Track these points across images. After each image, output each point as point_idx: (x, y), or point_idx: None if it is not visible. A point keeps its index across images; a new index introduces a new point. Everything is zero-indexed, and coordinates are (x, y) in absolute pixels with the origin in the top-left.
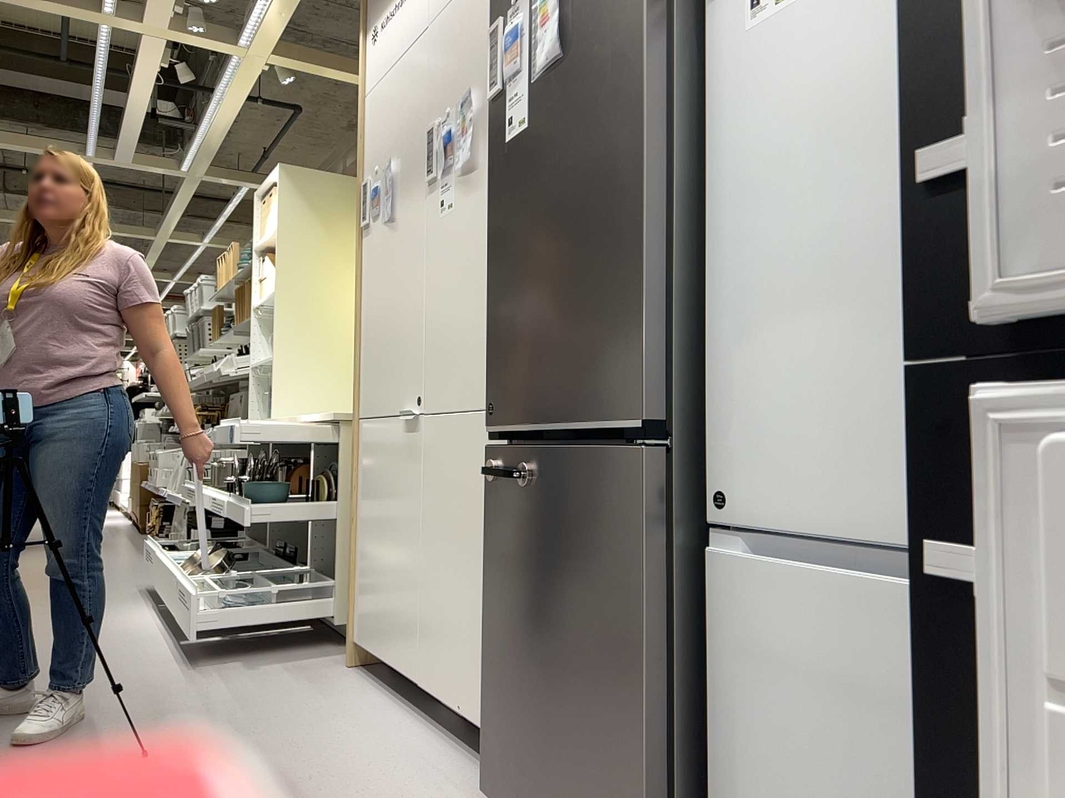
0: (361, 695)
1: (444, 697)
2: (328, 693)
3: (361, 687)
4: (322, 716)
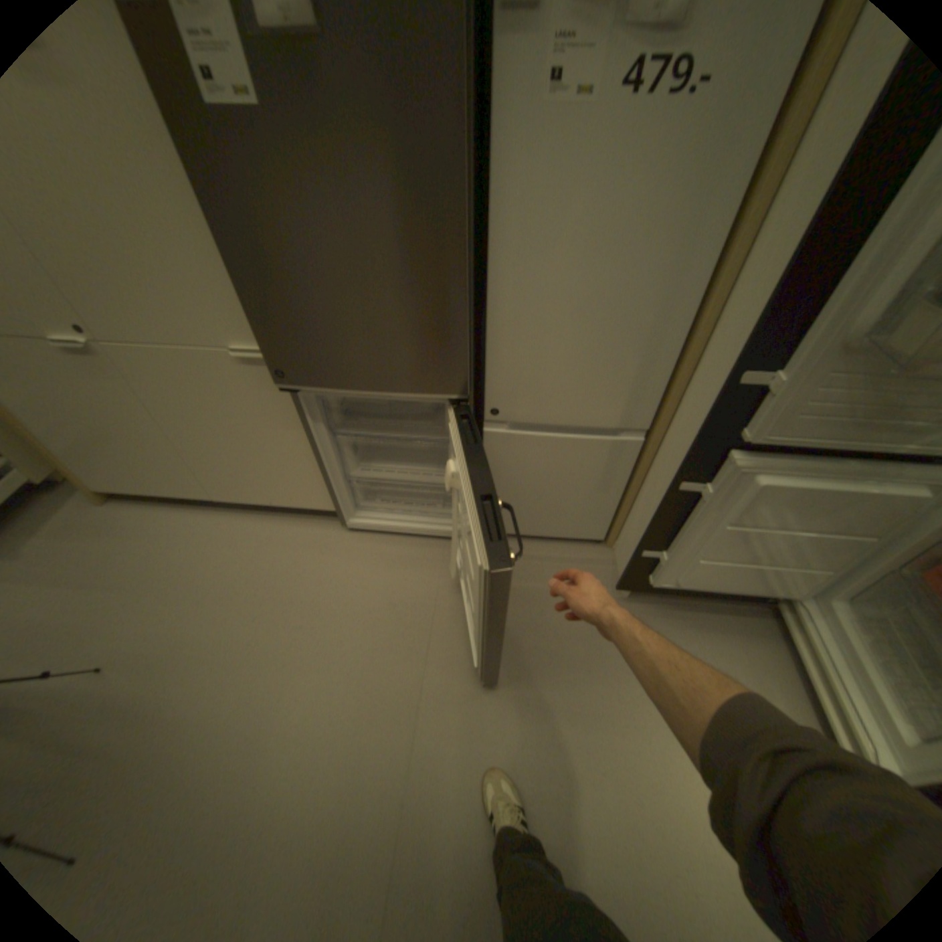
0: (153, 520)
1: (249, 501)
2: (126, 534)
3: (143, 515)
4: (157, 552)
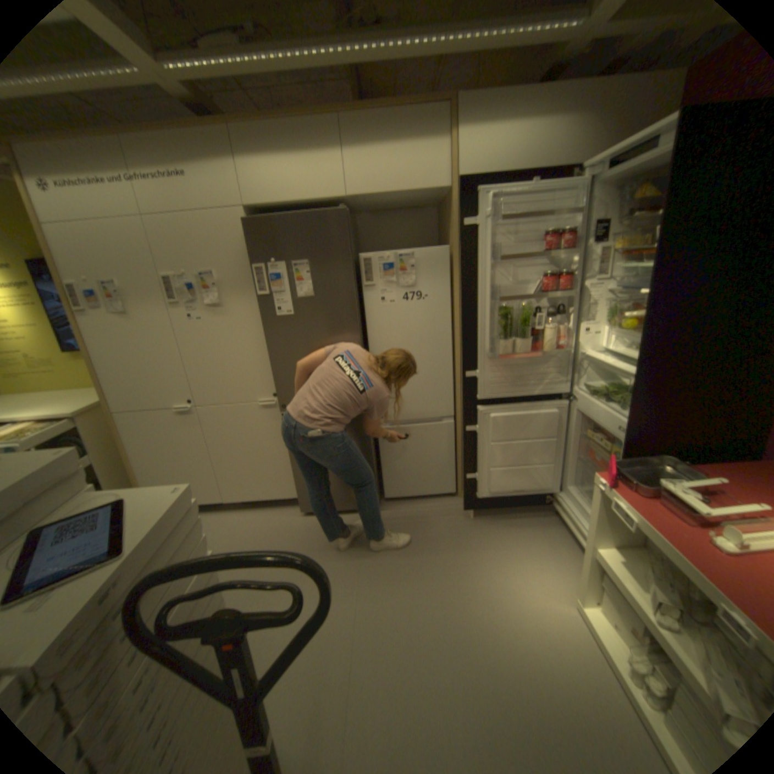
0: None
1: (246, 499)
2: None
3: None
4: None
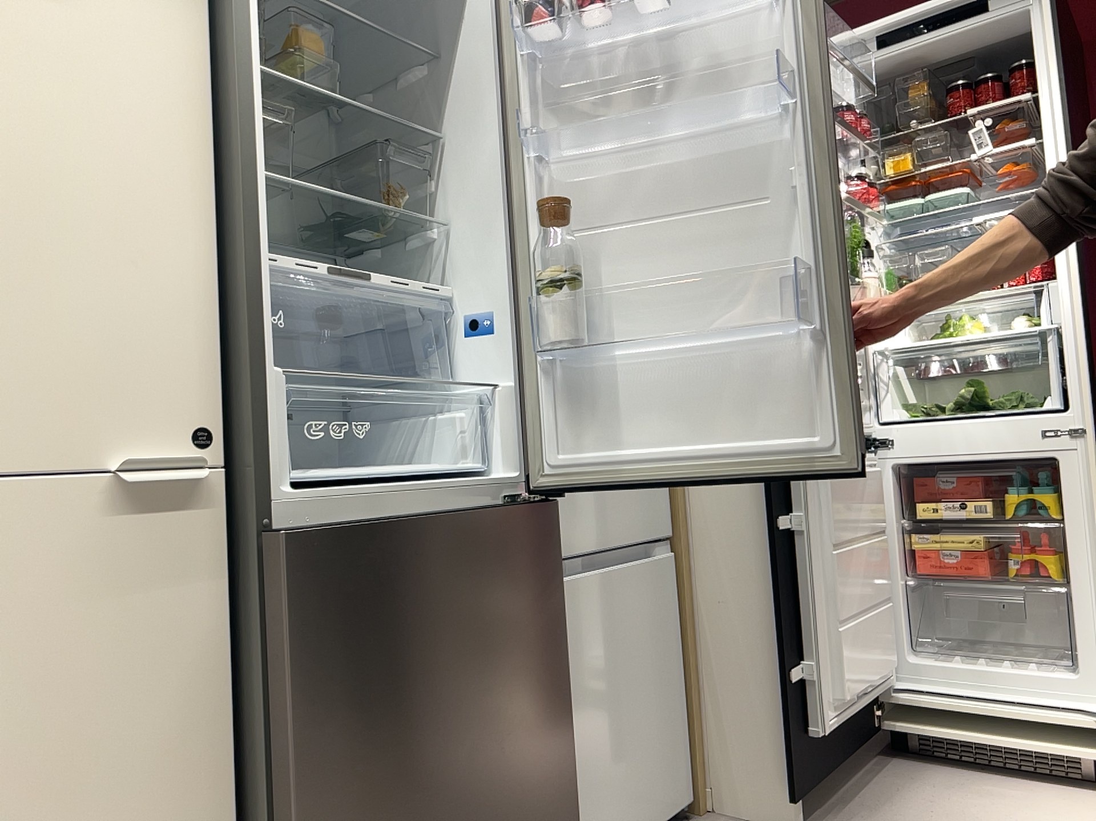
0: None
1: None
2: None
3: None
4: None
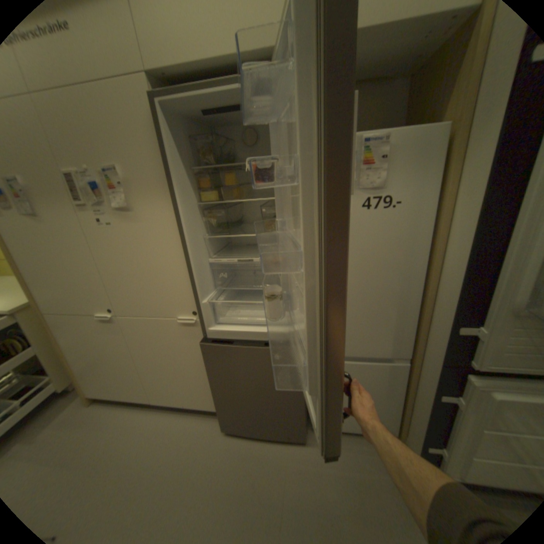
0: (113, 417)
1: (170, 405)
2: (96, 427)
3: (108, 413)
4: (110, 441)
